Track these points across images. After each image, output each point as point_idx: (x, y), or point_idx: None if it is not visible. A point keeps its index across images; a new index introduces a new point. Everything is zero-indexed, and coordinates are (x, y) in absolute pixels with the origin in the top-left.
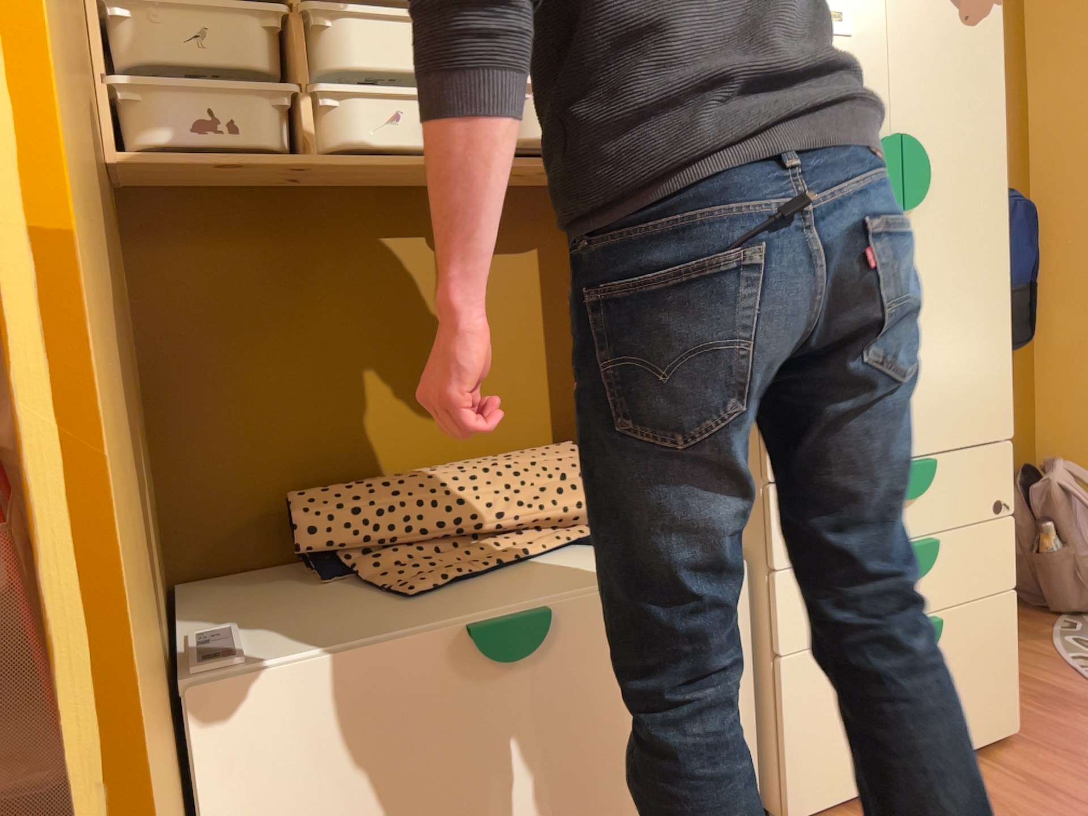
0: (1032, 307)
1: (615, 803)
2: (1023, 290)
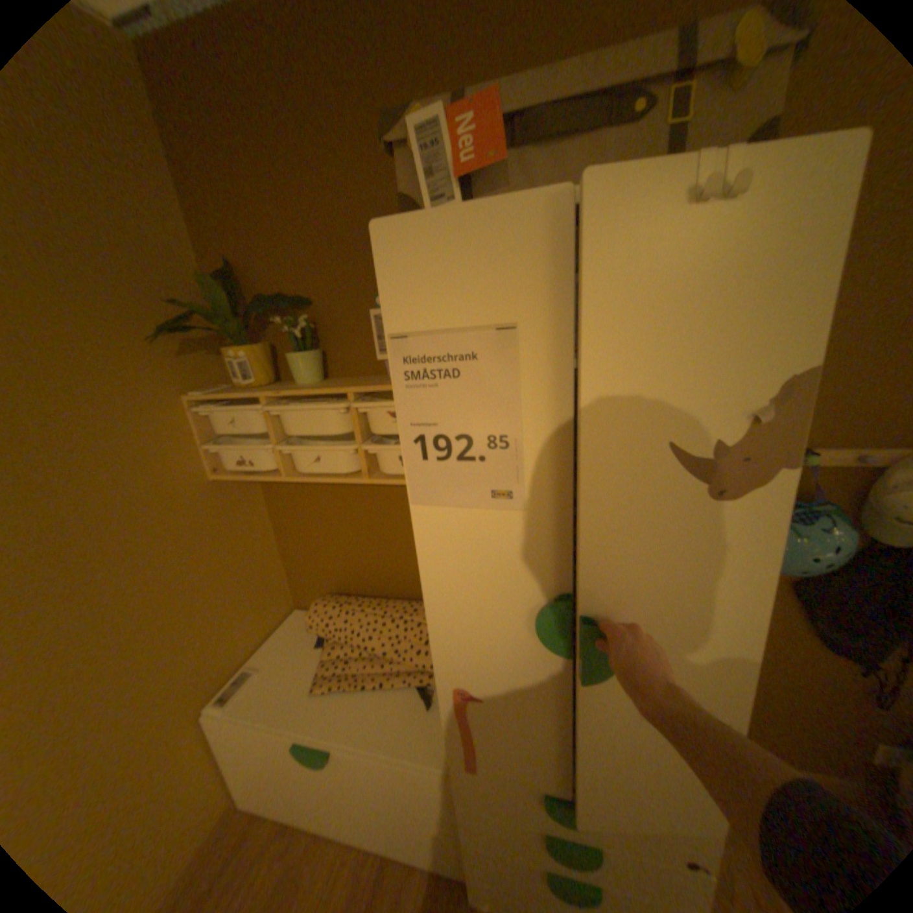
0: None
1: (376, 831)
2: None
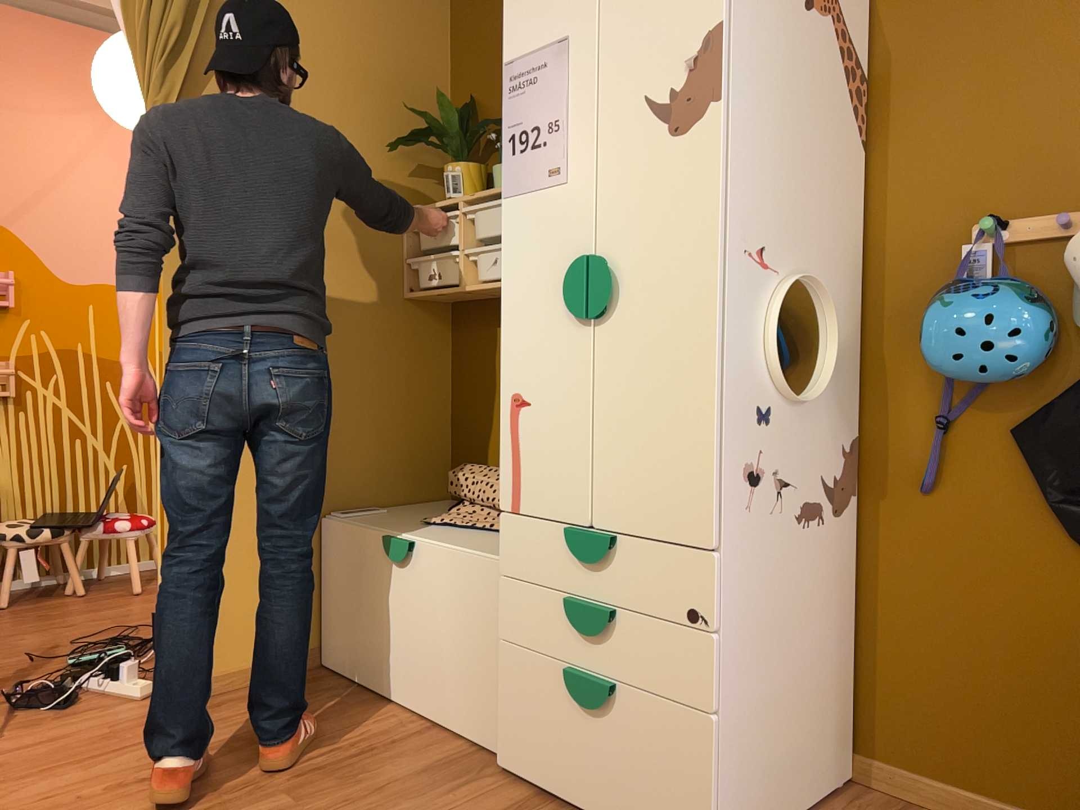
0: None
1: (434, 676)
2: None
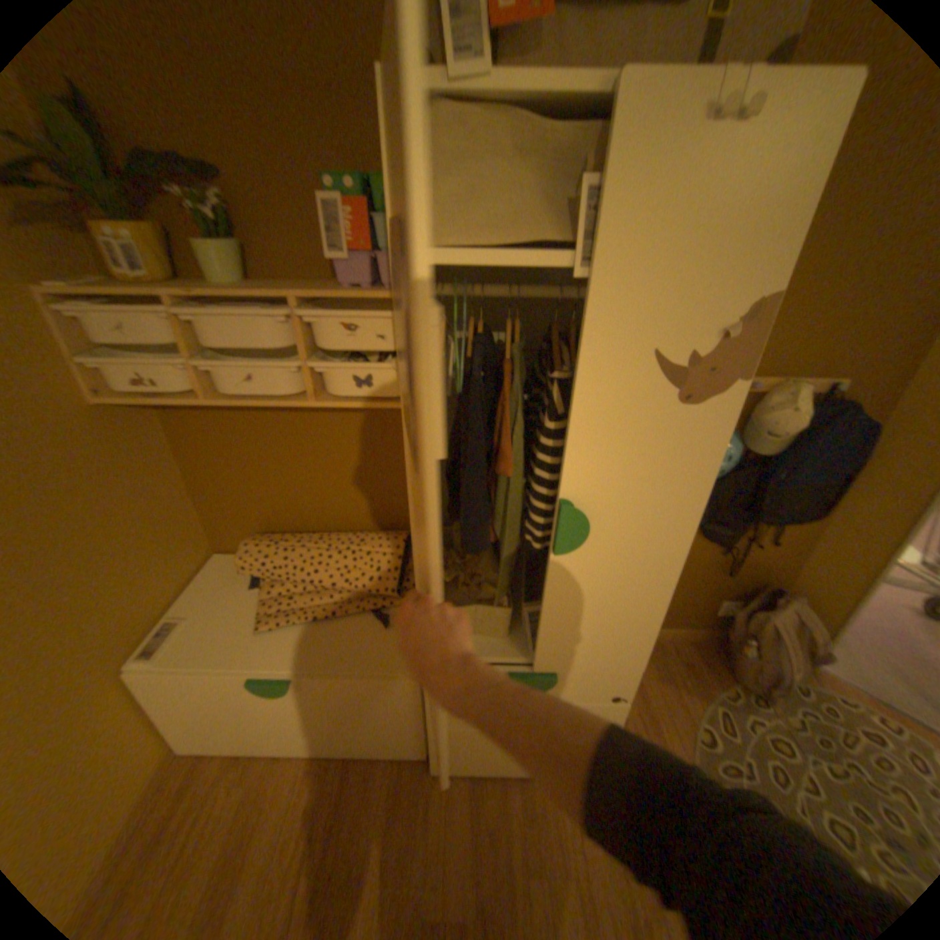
0: (835, 499)
1: (339, 740)
2: (828, 489)
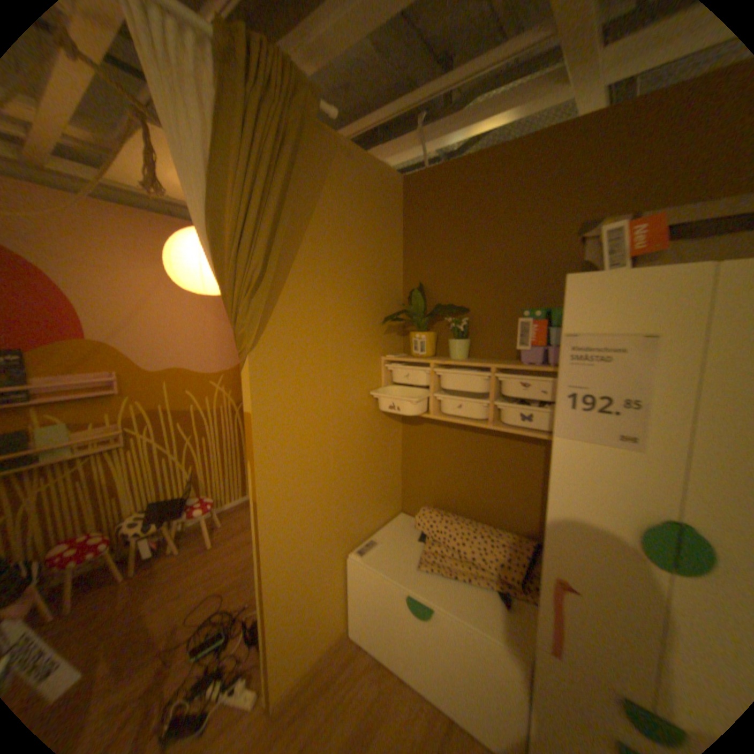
0: None
1: (451, 693)
2: None
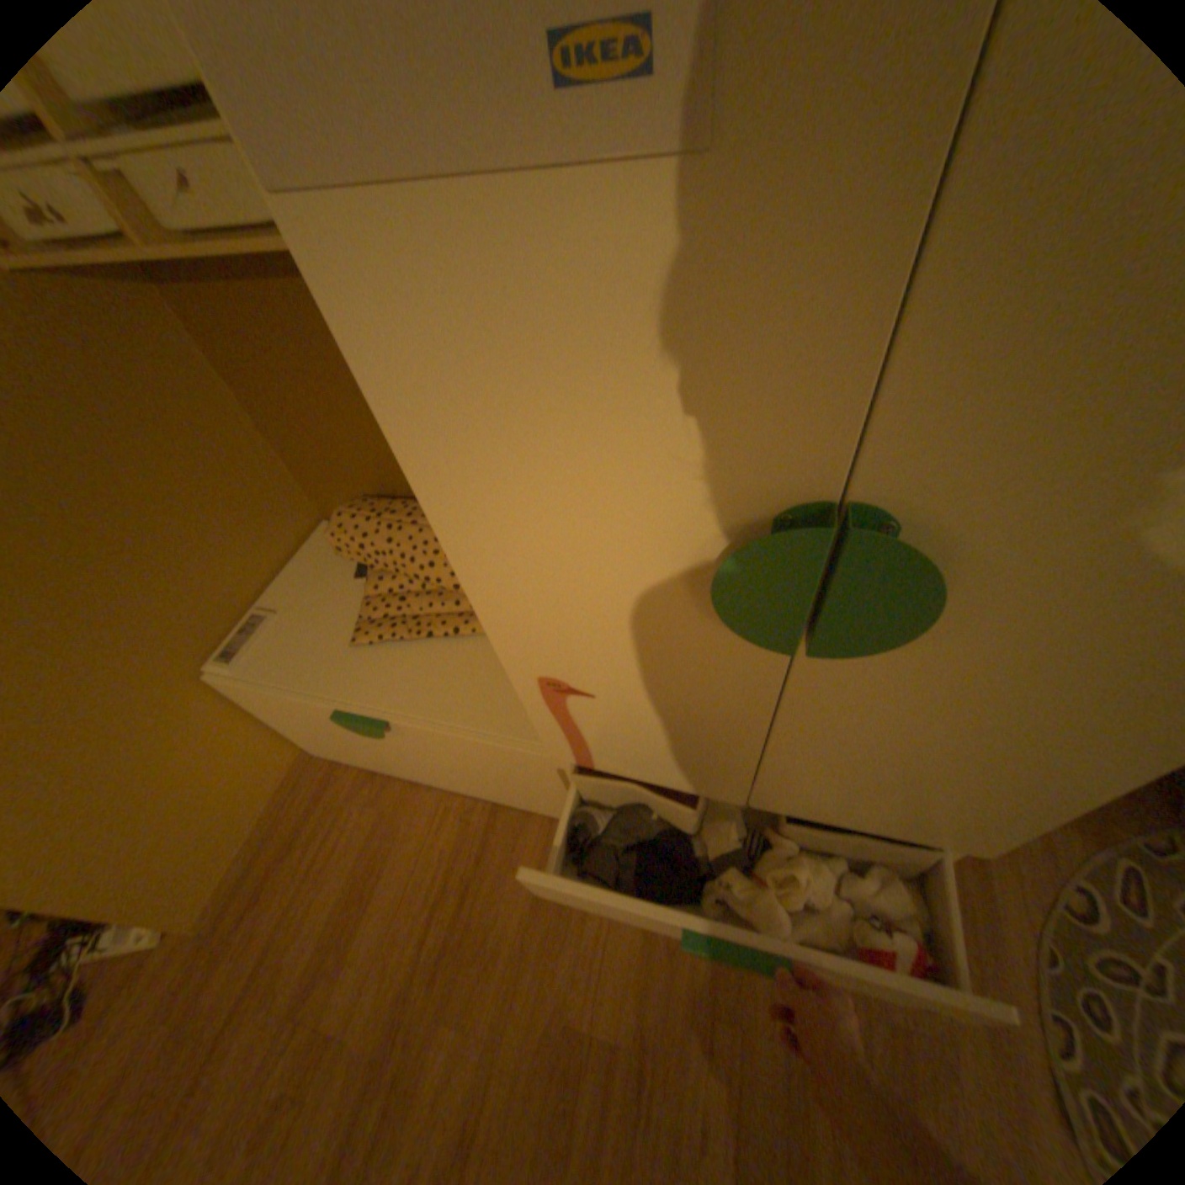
0: None
1: (479, 786)
2: None
